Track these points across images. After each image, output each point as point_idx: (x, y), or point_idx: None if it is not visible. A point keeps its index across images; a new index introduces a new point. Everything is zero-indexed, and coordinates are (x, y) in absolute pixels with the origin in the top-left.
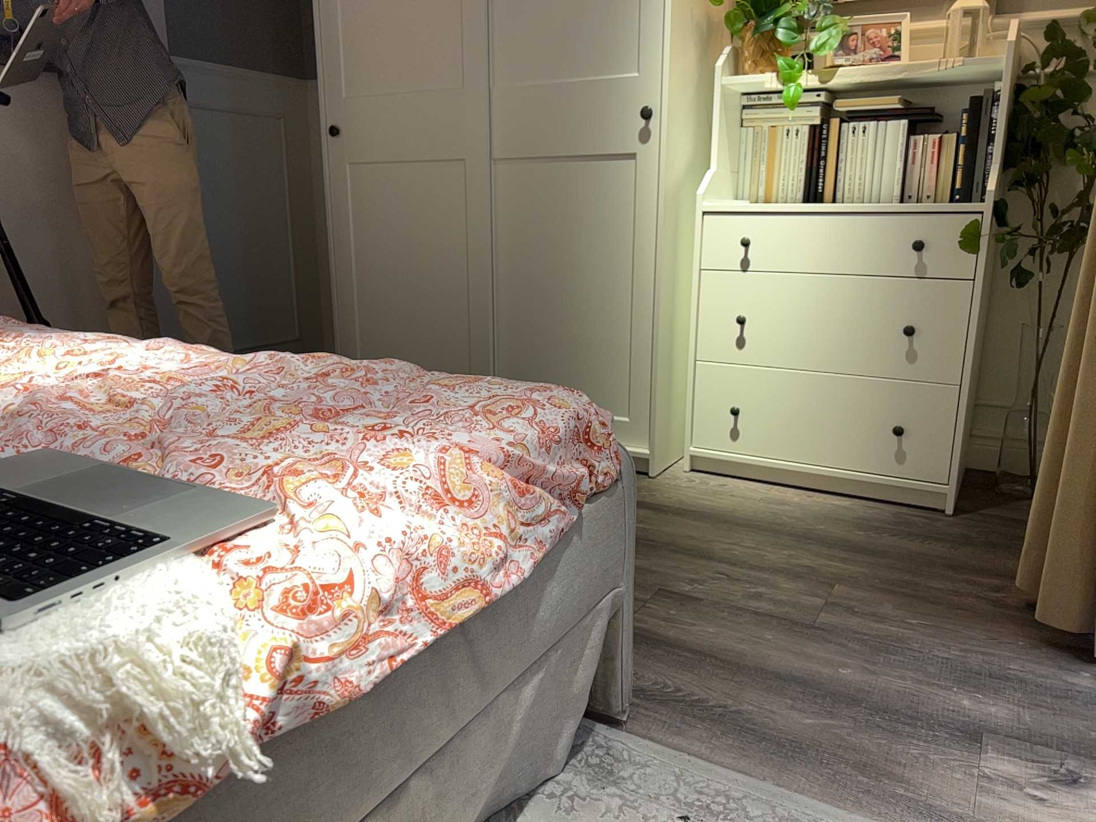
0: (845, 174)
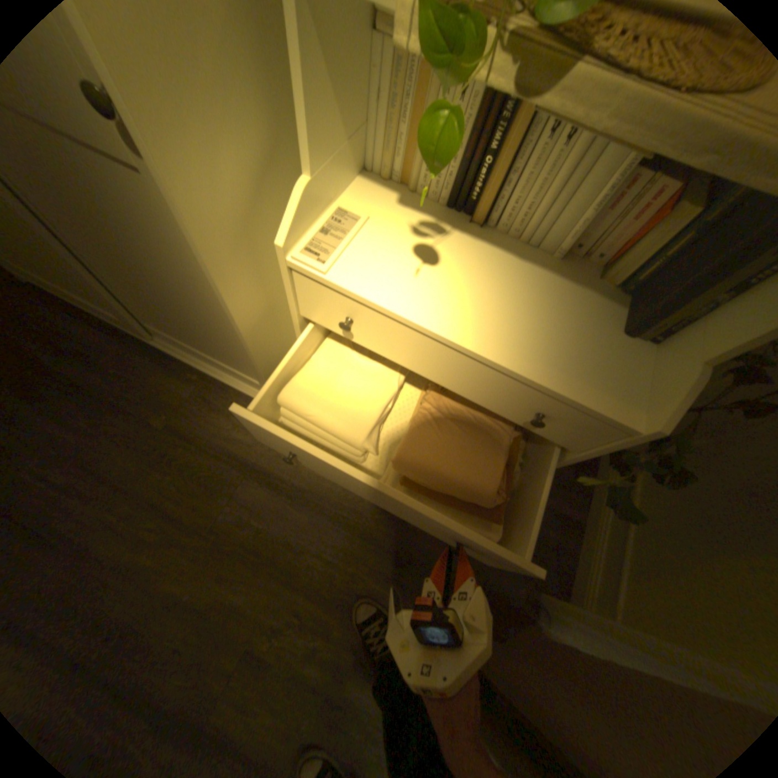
0: (514, 191)
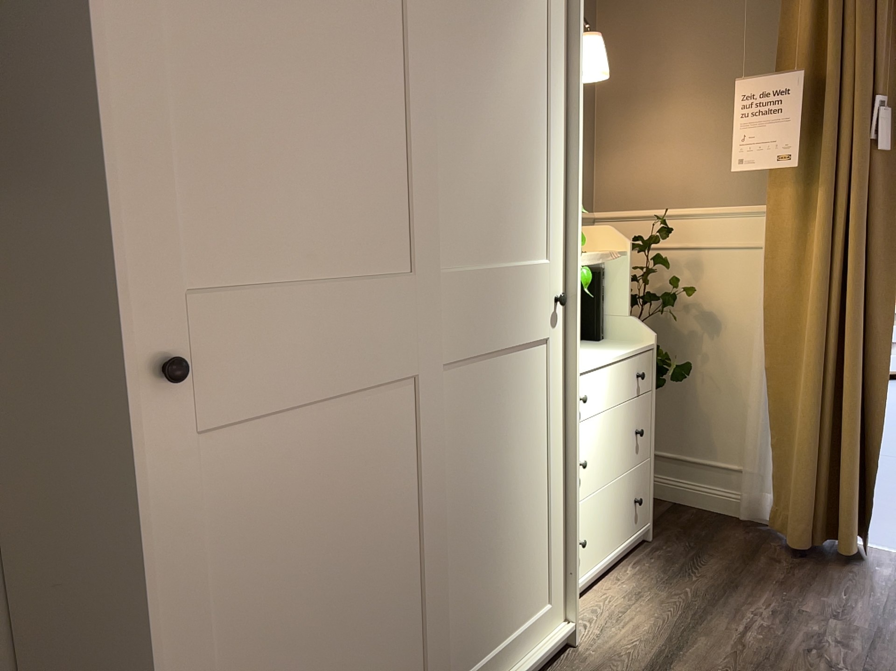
0: None
